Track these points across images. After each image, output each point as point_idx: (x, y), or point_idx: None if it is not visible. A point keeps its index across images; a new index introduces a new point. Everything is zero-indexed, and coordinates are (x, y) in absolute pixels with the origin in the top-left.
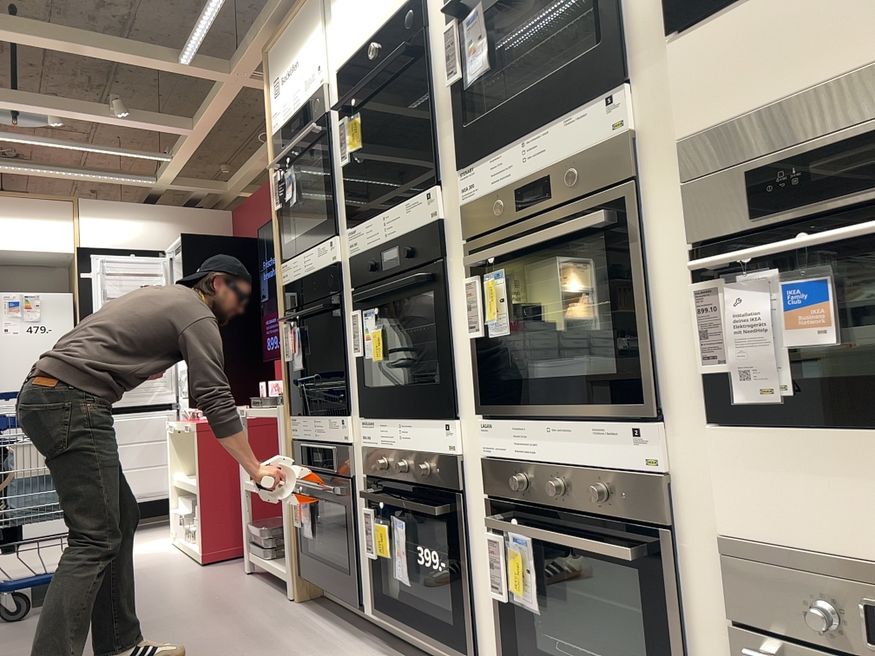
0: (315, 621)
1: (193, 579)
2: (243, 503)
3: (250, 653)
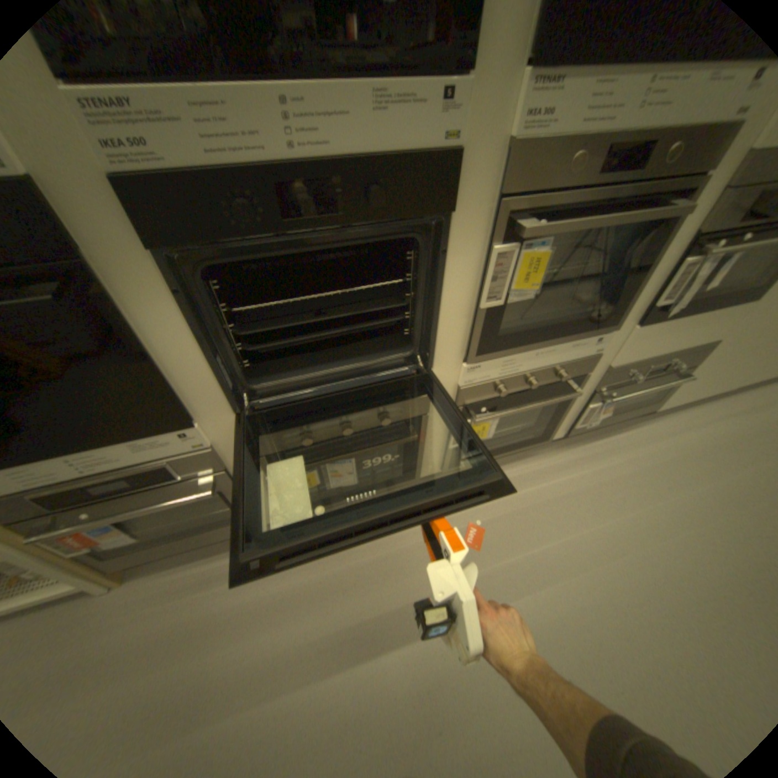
0: (192, 571)
1: None
2: None
3: (218, 648)
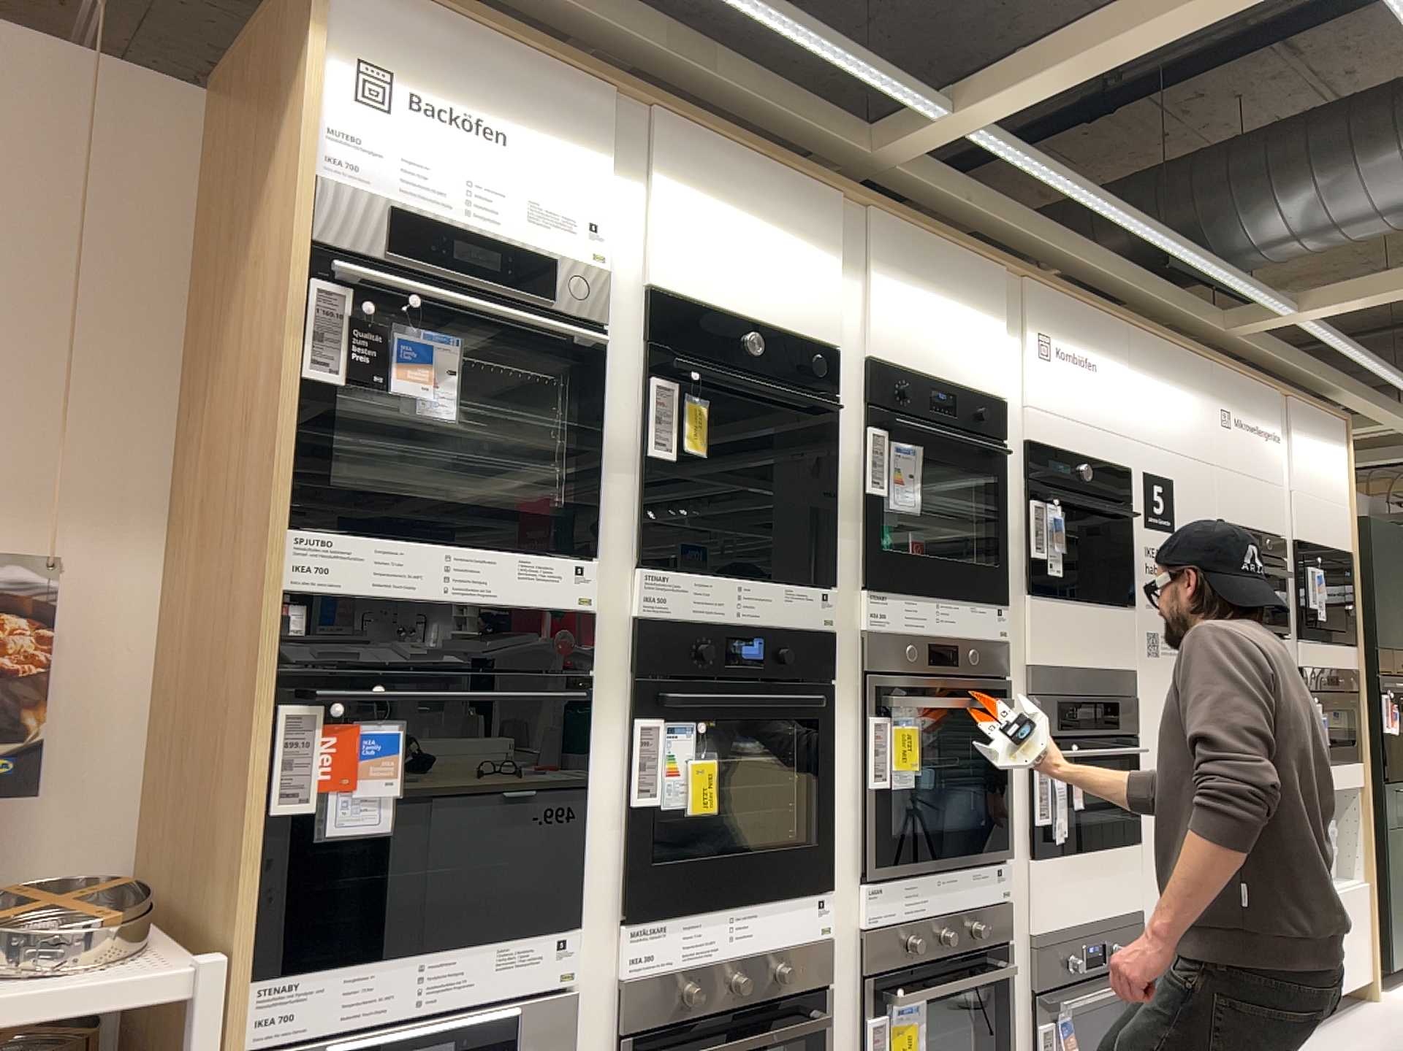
0: None
1: None
2: None
3: None
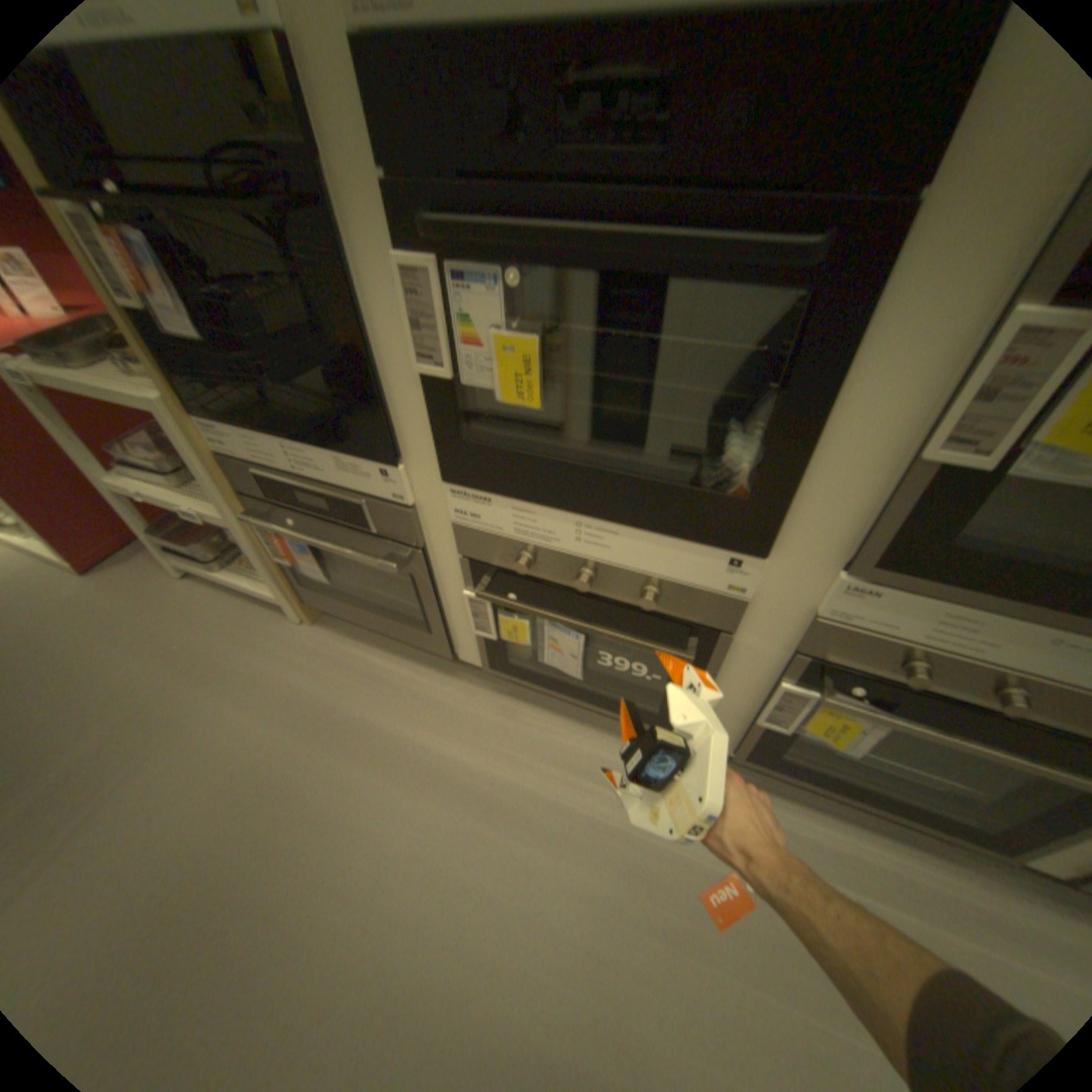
0: (371, 658)
1: (96, 614)
2: (119, 508)
3: (336, 756)
